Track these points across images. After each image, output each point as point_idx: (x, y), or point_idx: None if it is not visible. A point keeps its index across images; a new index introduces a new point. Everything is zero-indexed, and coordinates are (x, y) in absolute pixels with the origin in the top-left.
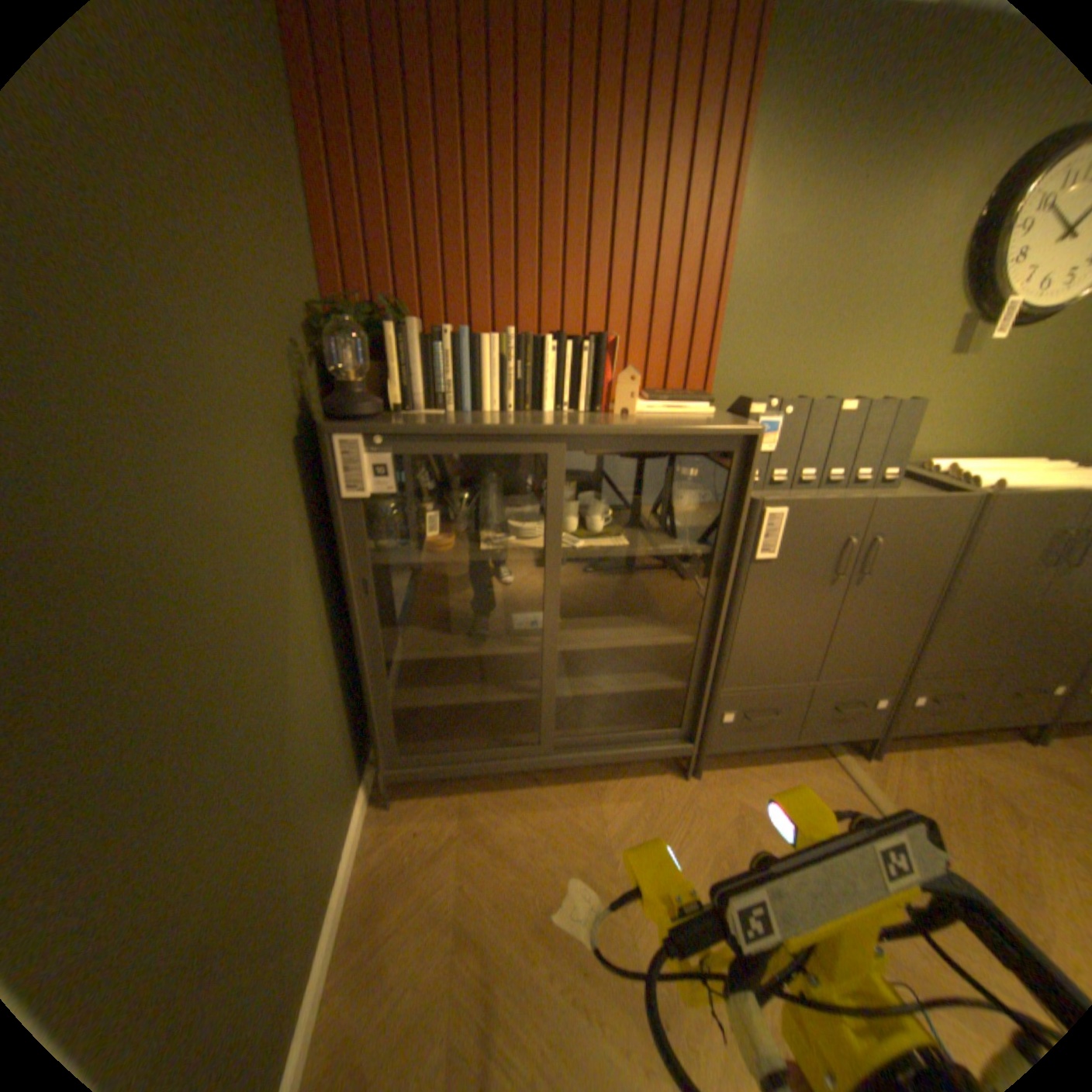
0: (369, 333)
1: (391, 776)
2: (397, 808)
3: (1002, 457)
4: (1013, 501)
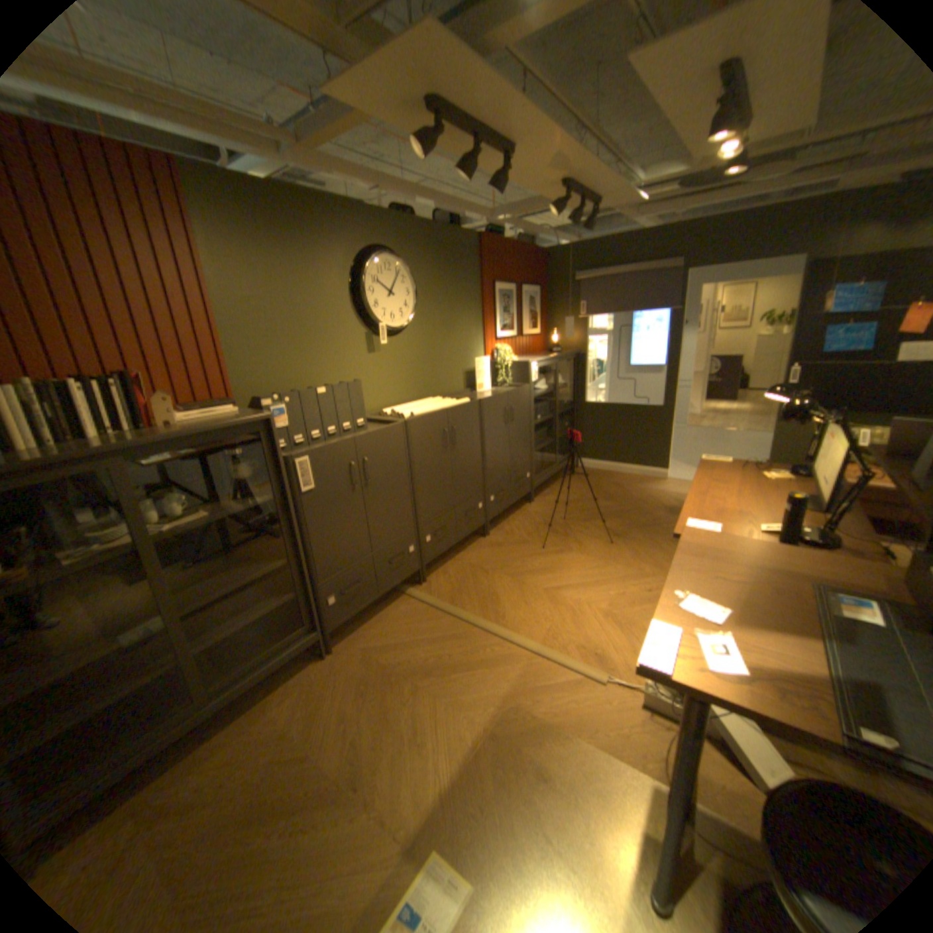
0: None
1: None
2: None
3: (415, 401)
4: (416, 422)
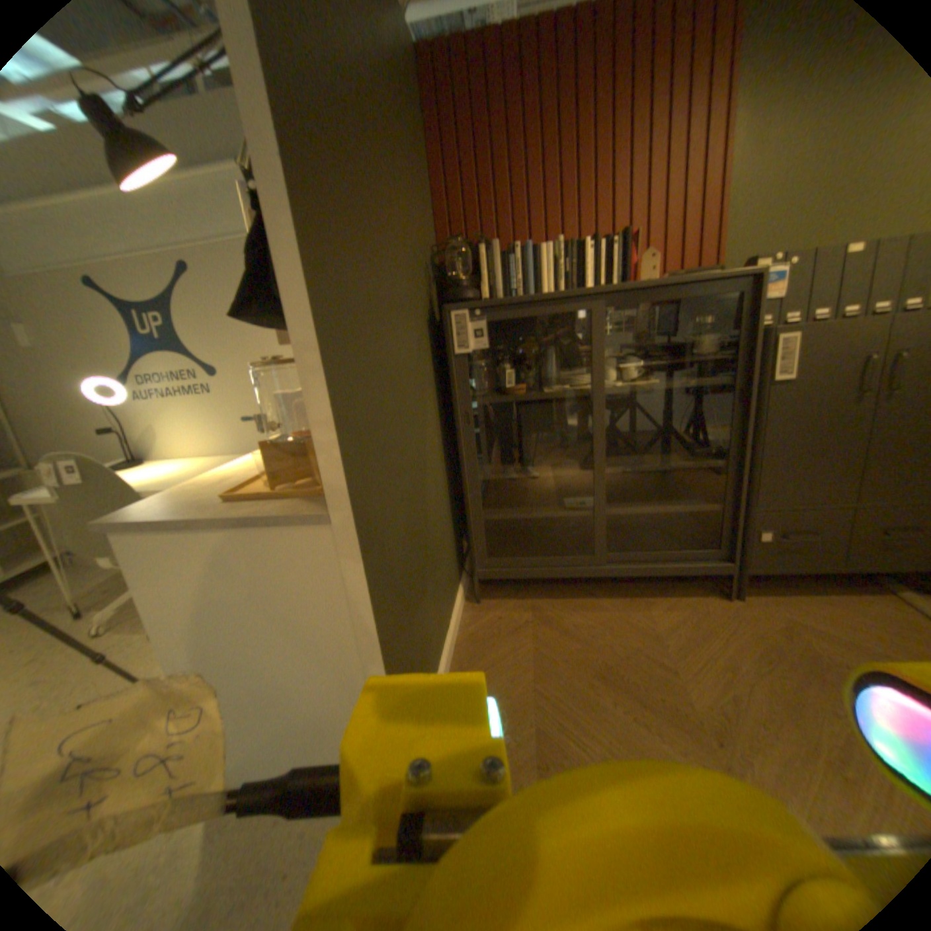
0: (468, 255)
1: (481, 574)
2: (484, 603)
3: None
4: None
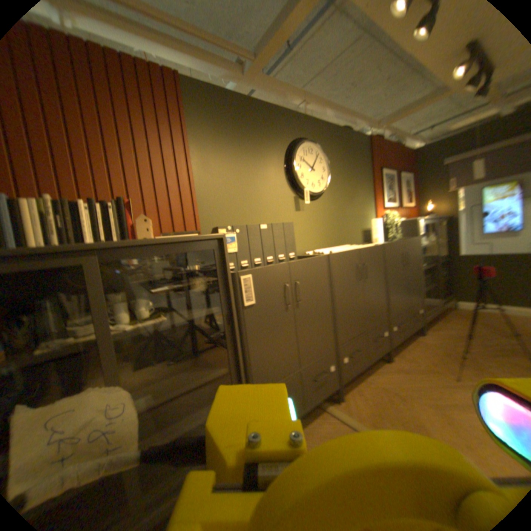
0: None
1: None
2: None
3: (328, 248)
4: (337, 255)
